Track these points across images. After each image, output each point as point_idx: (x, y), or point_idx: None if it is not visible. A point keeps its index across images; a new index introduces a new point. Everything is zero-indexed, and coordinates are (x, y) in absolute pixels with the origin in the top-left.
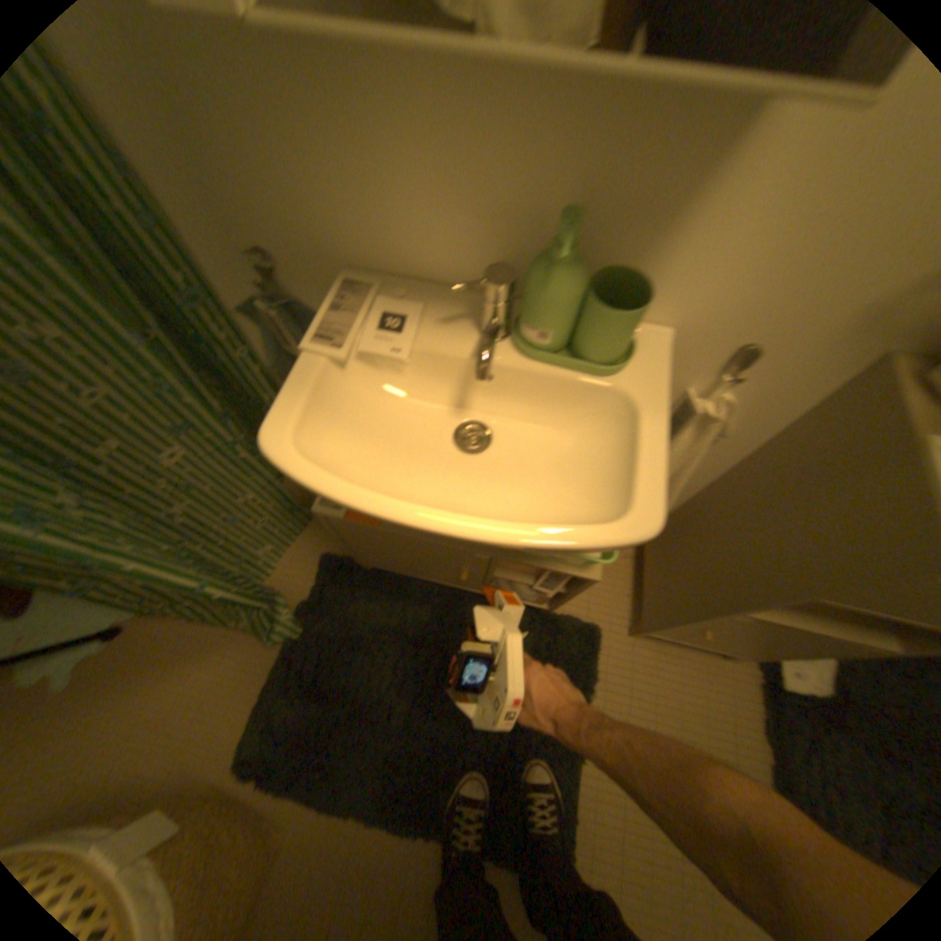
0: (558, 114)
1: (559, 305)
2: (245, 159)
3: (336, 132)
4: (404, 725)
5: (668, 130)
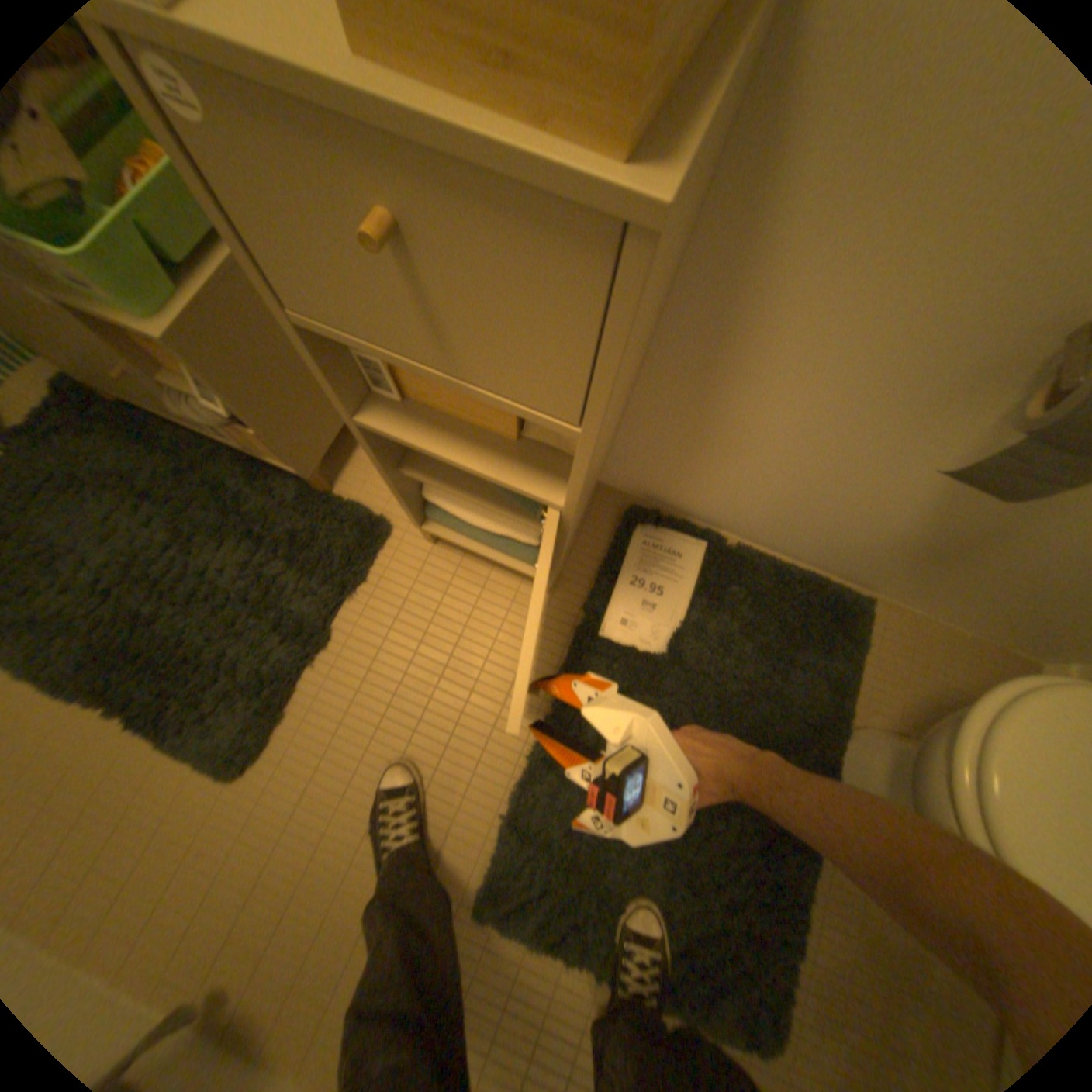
0: None
1: None
2: None
3: None
4: (89, 581)
5: None
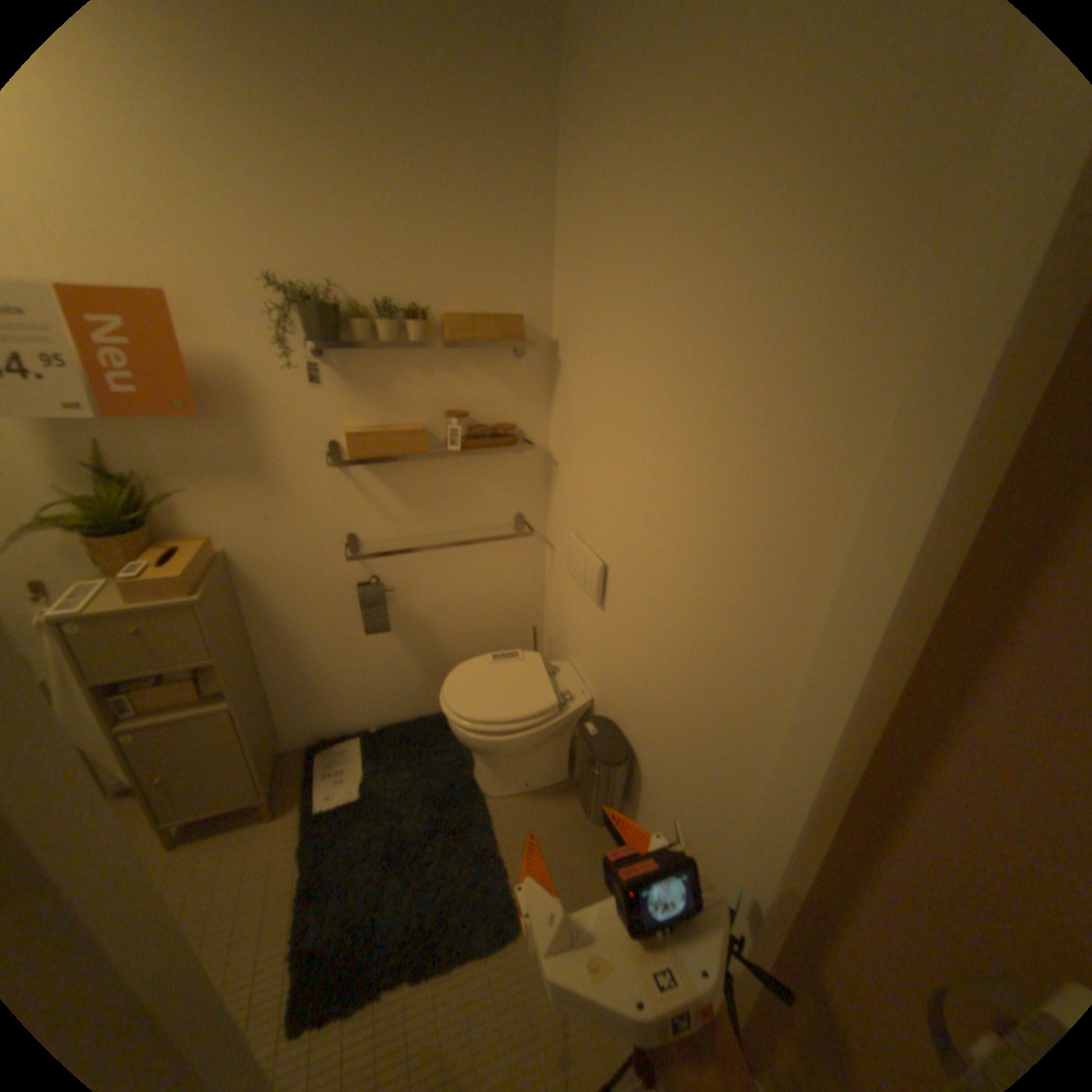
0: None
1: None
2: None
3: None
4: None
5: None
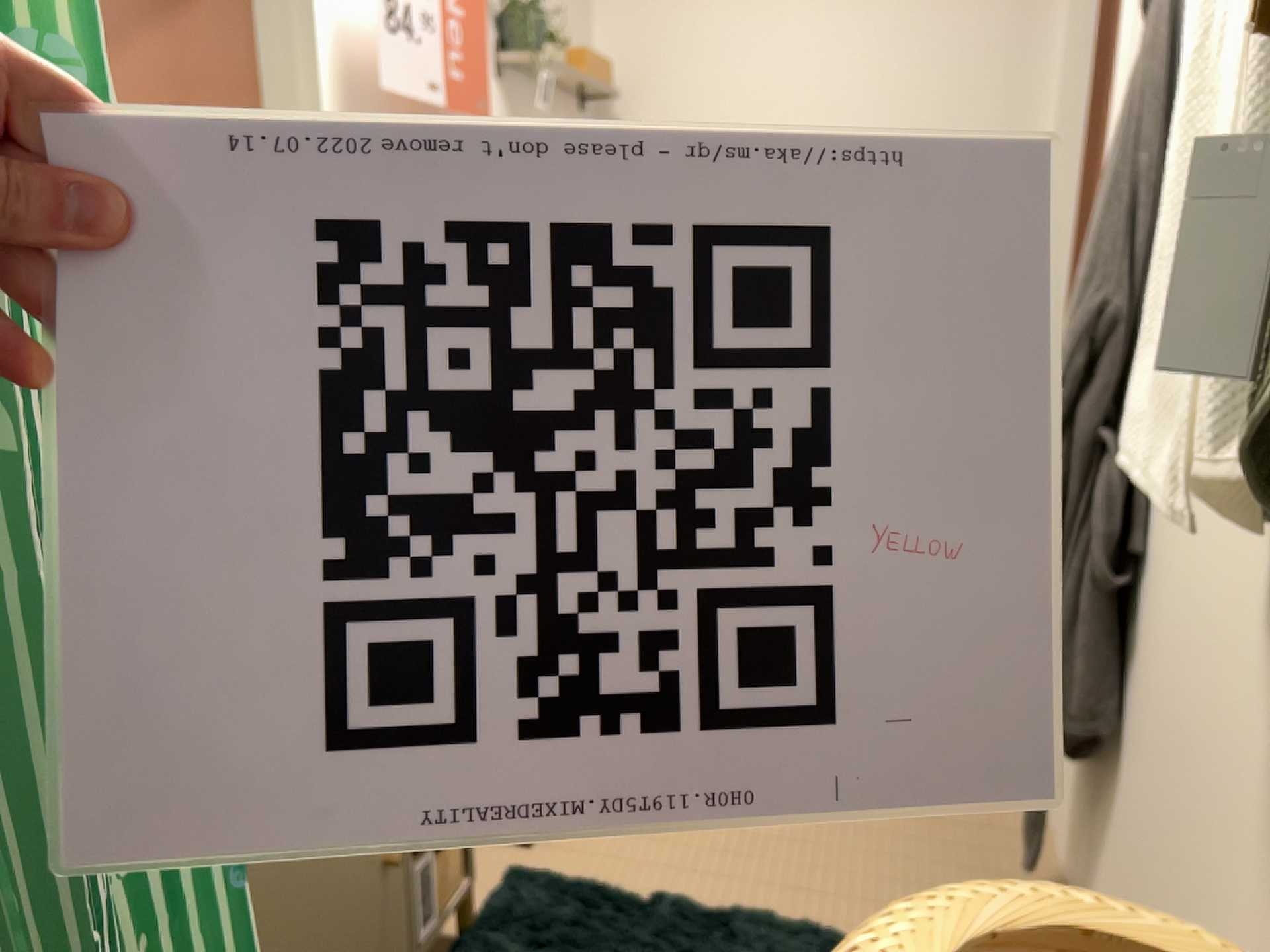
0: None
1: None
2: None
3: None
4: None
5: None
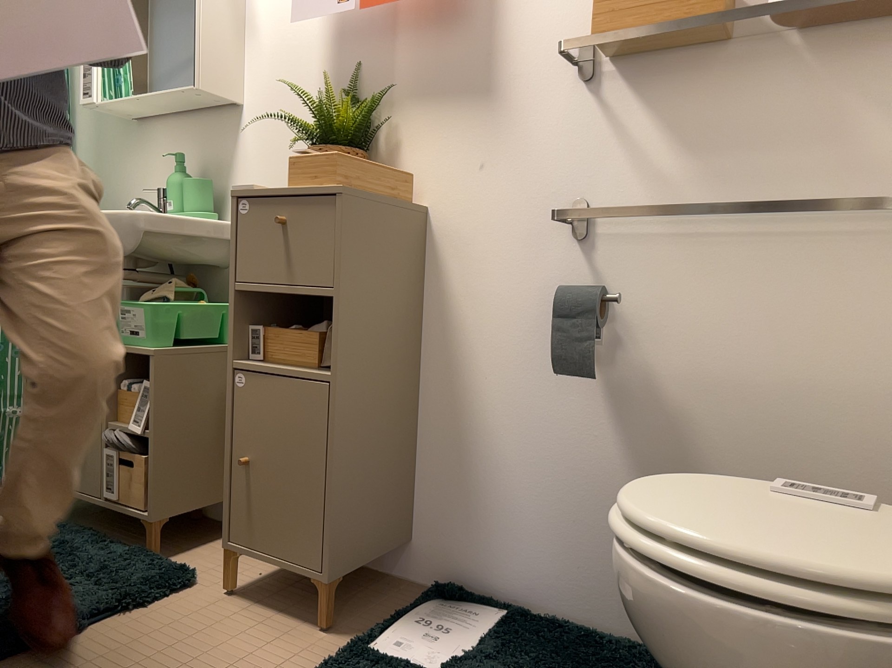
0: (194, 144)
1: (173, 188)
2: (111, 184)
3: (139, 166)
4: None
5: (221, 141)
